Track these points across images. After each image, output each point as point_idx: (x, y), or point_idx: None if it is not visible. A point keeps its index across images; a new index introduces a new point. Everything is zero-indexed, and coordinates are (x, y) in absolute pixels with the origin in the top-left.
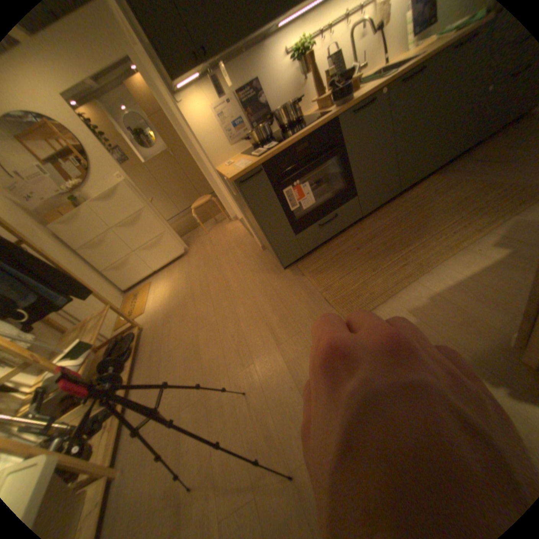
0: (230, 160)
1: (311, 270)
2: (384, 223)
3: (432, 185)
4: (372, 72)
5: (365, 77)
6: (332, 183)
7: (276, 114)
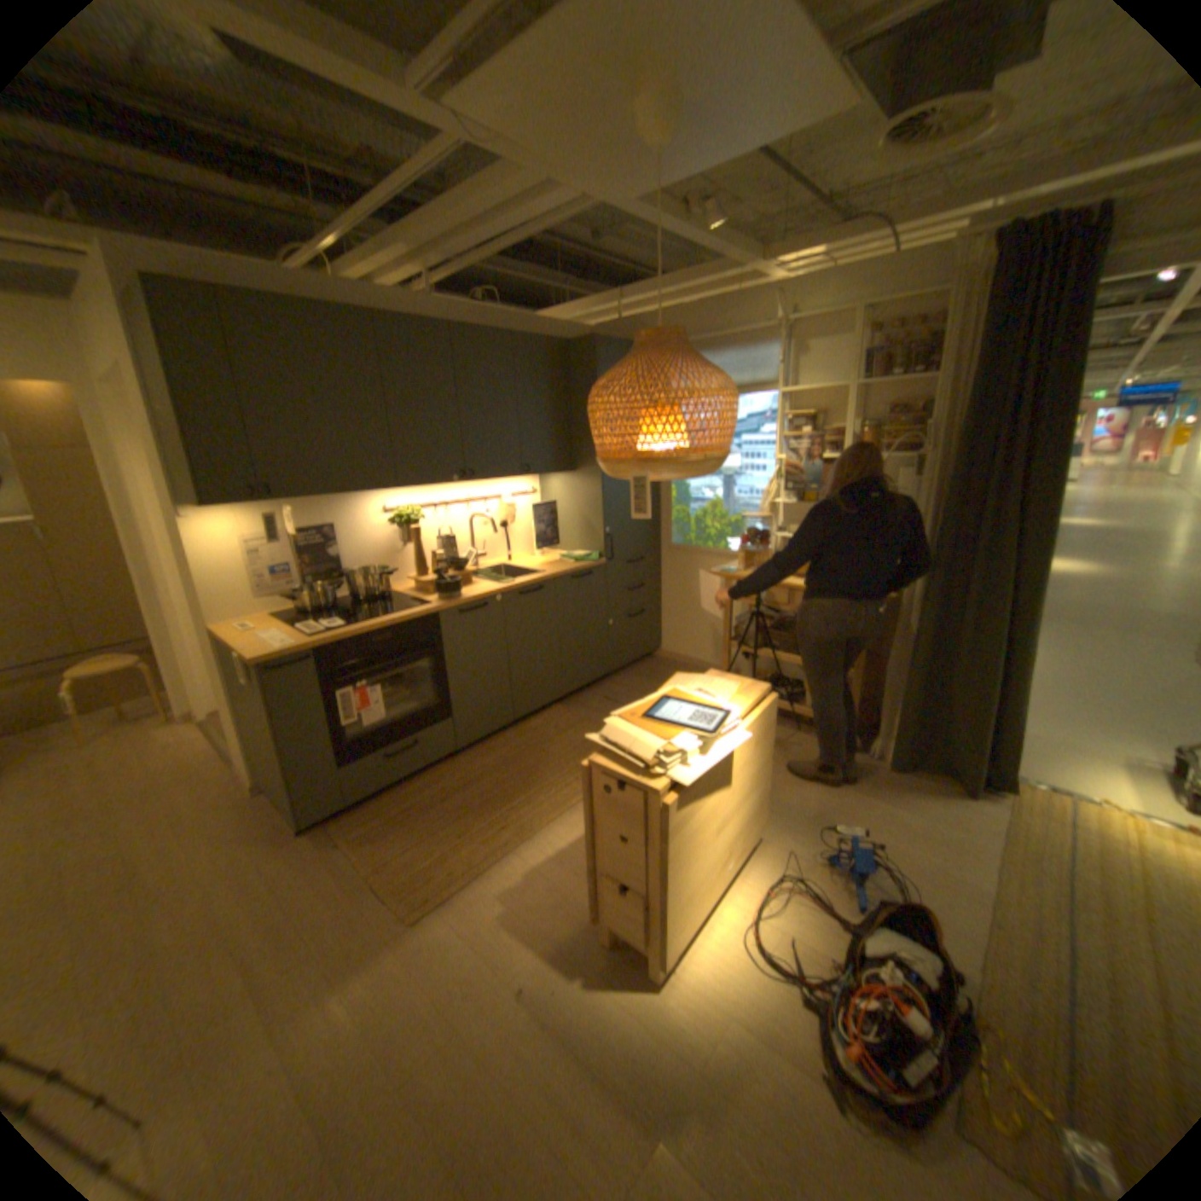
0: (245, 623)
1: (354, 841)
2: (486, 766)
3: (553, 719)
4: (491, 565)
5: (480, 572)
6: (417, 694)
7: (351, 580)
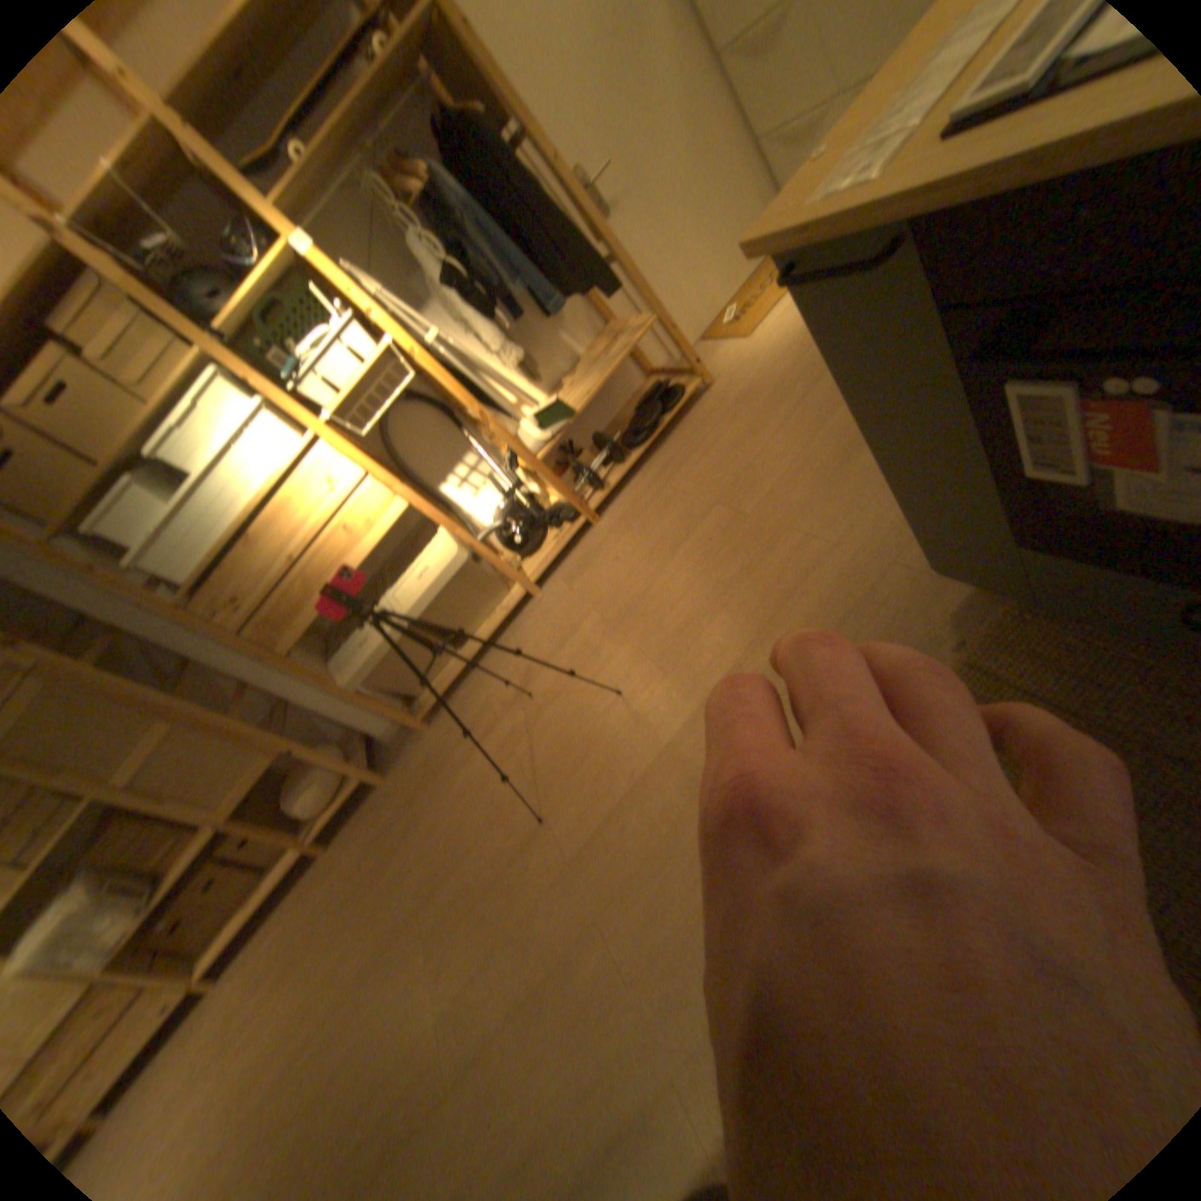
0: None
1: (988, 676)
2: None
3: None
4: None
5: None
6: None
7: None
